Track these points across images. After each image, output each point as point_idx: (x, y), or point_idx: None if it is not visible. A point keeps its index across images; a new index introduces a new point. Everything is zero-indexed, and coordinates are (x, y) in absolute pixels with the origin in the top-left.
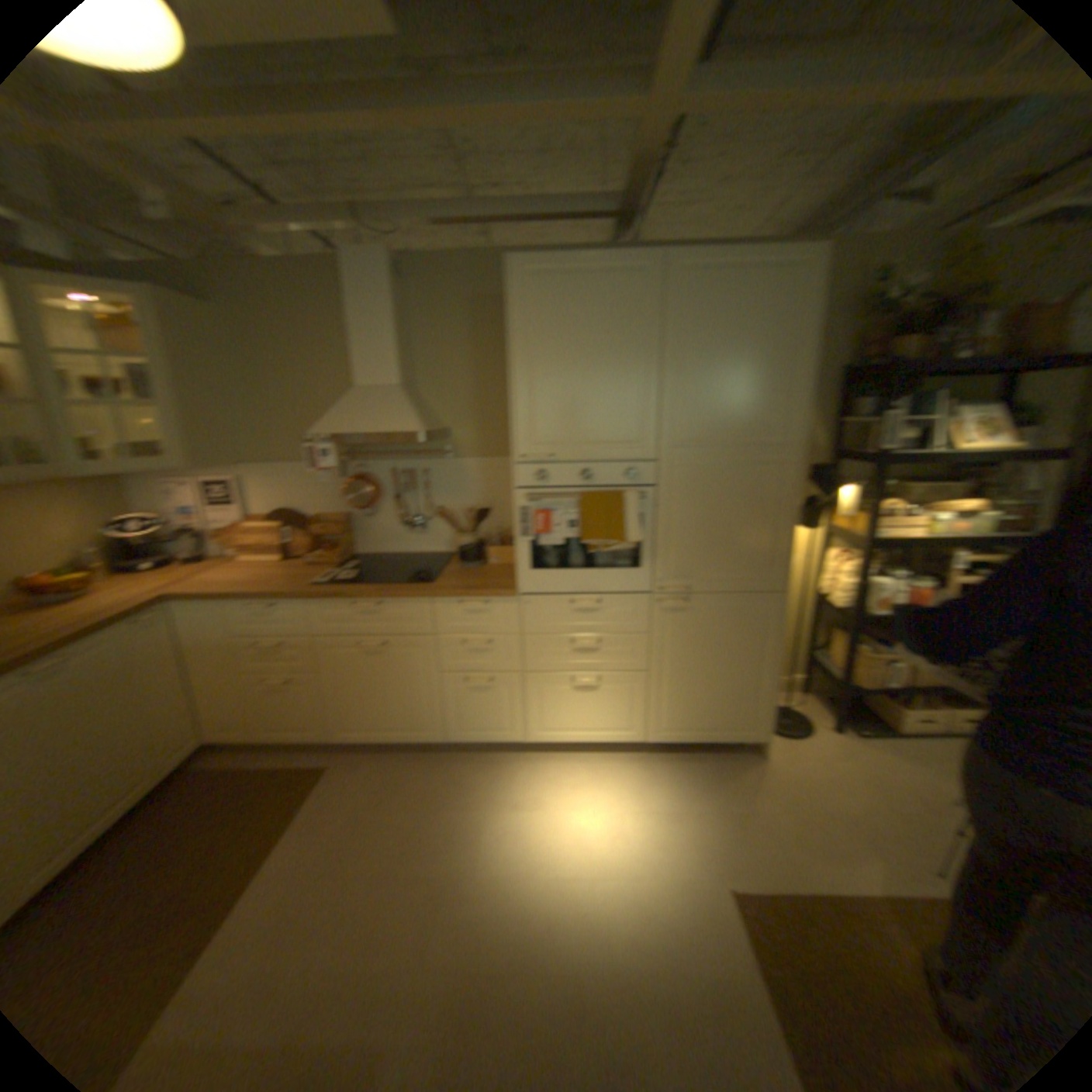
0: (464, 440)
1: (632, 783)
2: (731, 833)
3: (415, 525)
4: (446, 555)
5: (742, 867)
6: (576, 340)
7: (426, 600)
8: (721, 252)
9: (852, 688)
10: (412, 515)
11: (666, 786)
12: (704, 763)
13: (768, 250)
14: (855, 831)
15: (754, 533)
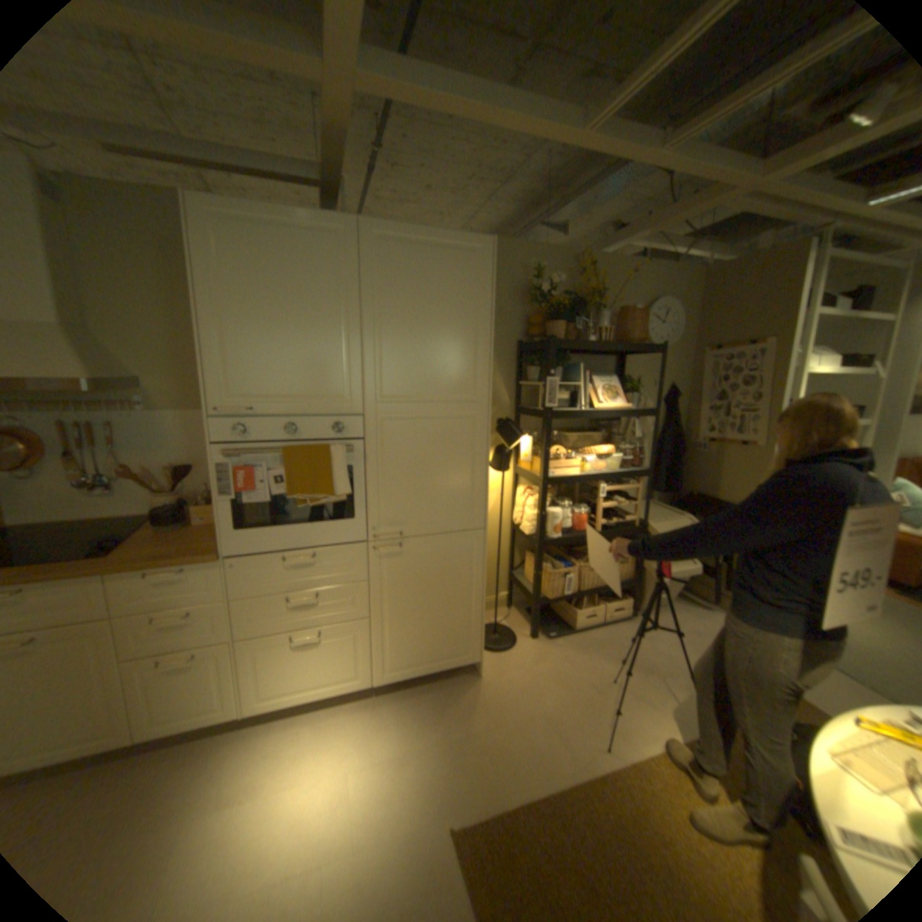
0: (155, 391)
1: (356, 736)
2: (449, 763)
3: (92, 488)
4: (137, 519)
5: (458, 799)
6: (269, 293)
7: (90, 581)
8: (408, 229)
9: (539, 600)
10: (87, 476)
11: (390, 729)
12: (426, 694)
13: (447, 235)
14: (547, 728)
15: (454, 479)
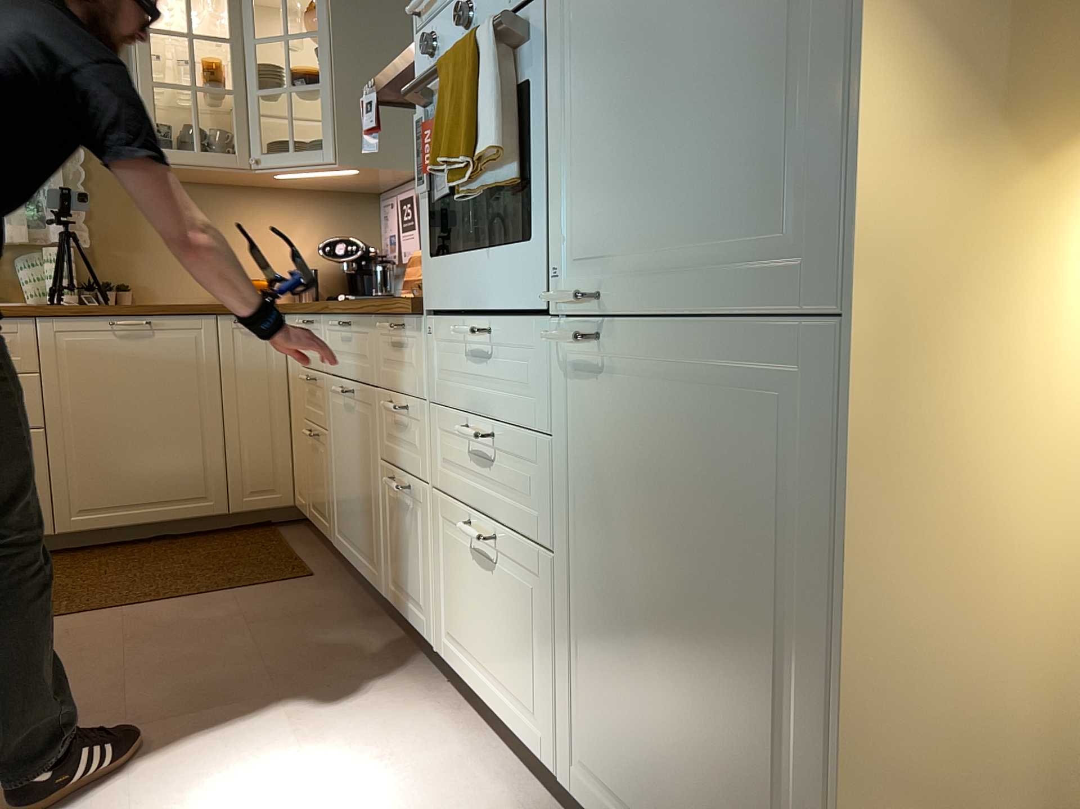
0: None
1: None
2: None
3: None
4: None
5: None
6: None
7: (368, 321)
8: None
9: None
10: None
11: None
12: None
13: None
14: None
15: (743, 56)
